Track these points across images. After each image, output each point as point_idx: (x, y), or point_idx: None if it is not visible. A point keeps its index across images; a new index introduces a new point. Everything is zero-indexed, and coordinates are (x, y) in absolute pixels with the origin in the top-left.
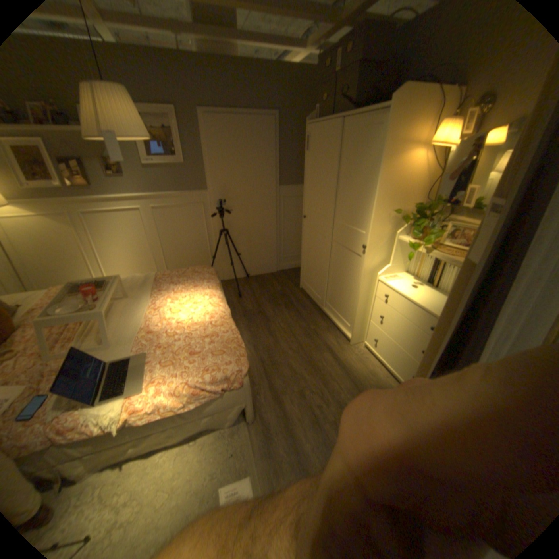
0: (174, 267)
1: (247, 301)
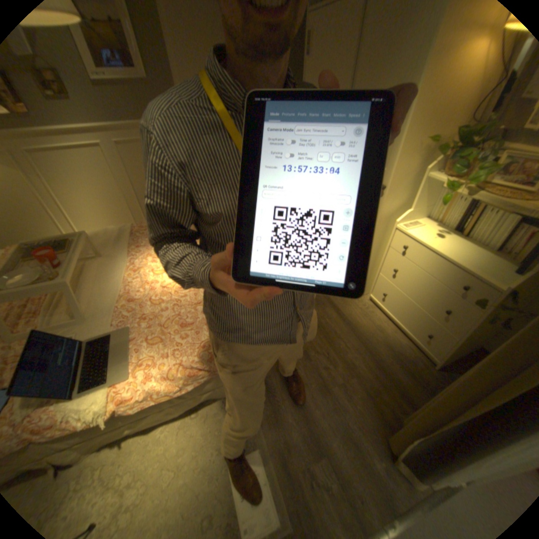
0: None
1: None
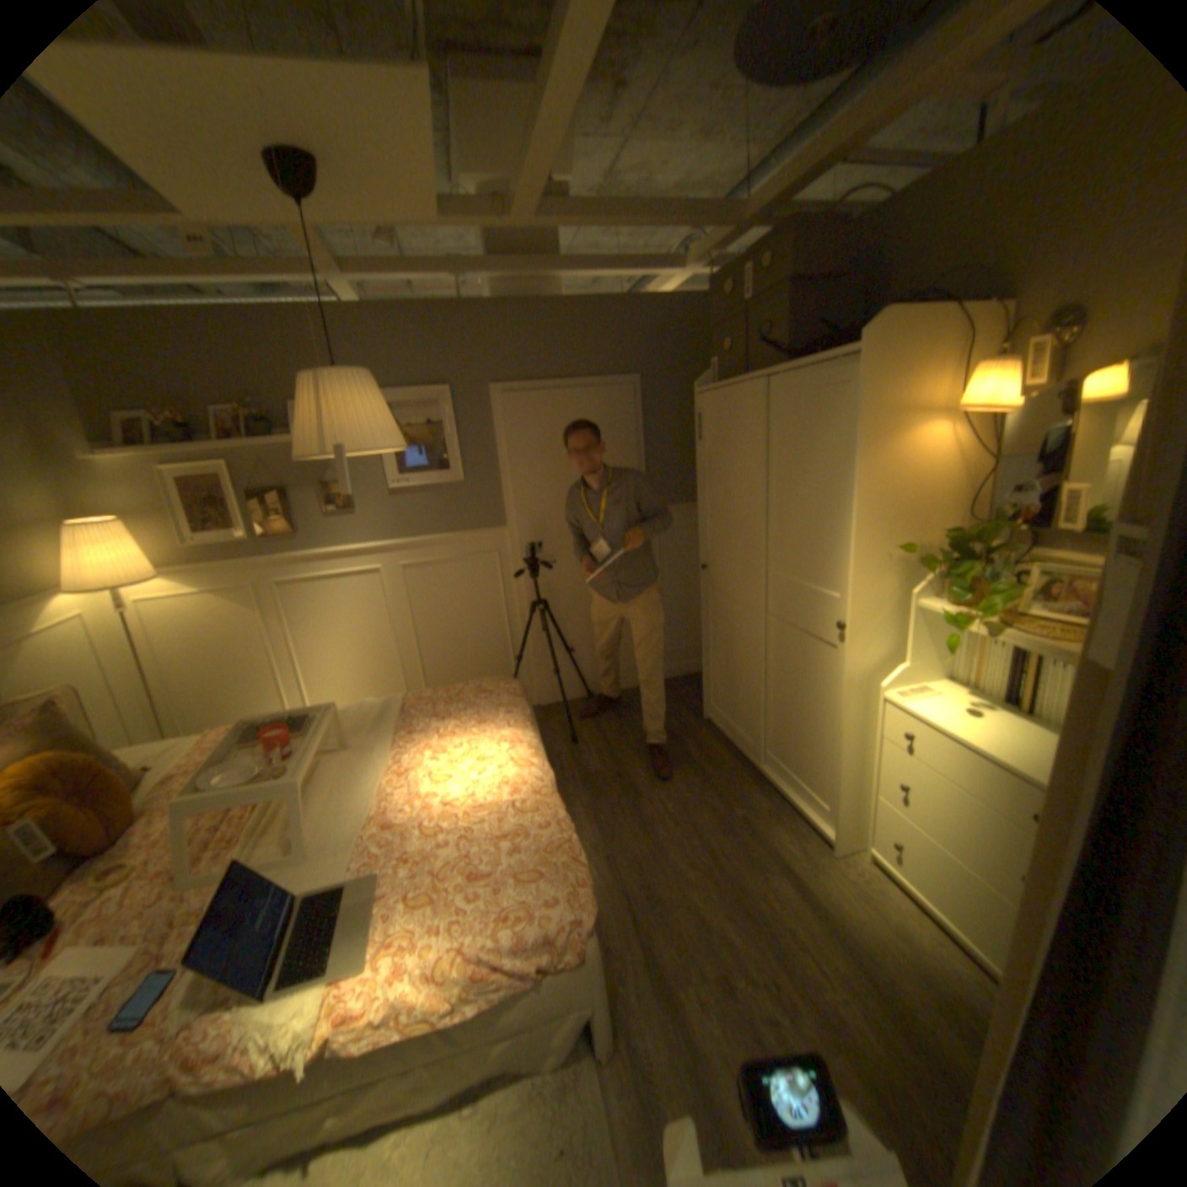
0: (439, 682)
1: (588, 752)
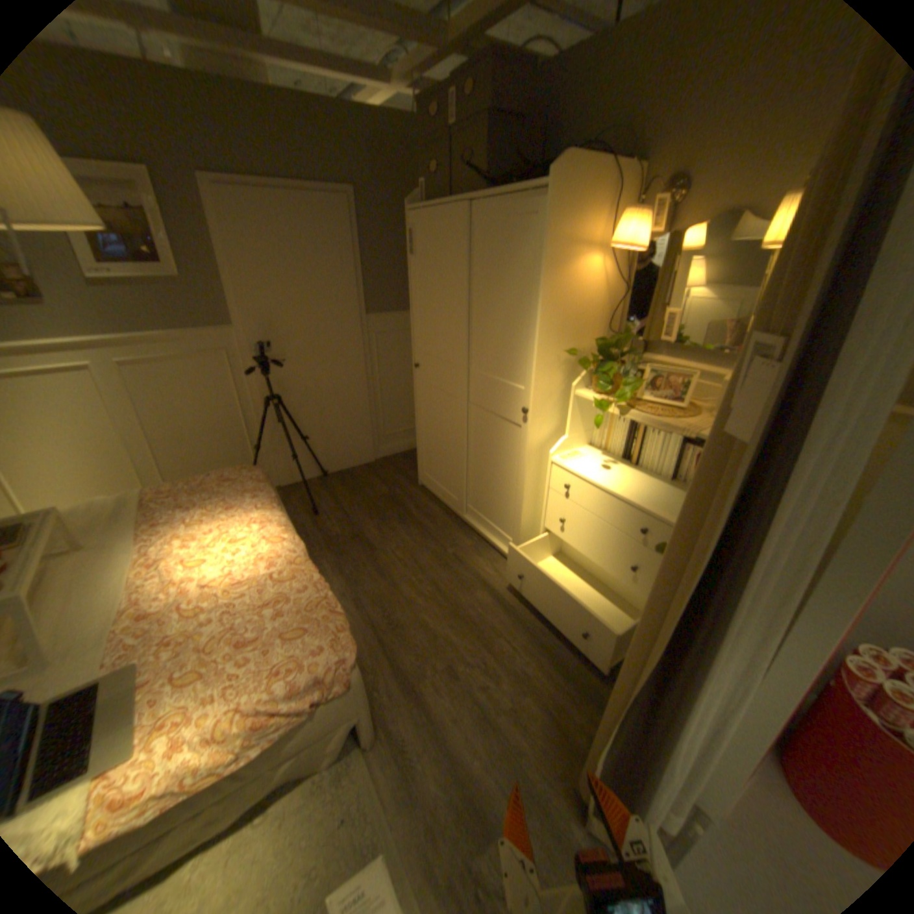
0: (177, 475)
1: (328, 521)
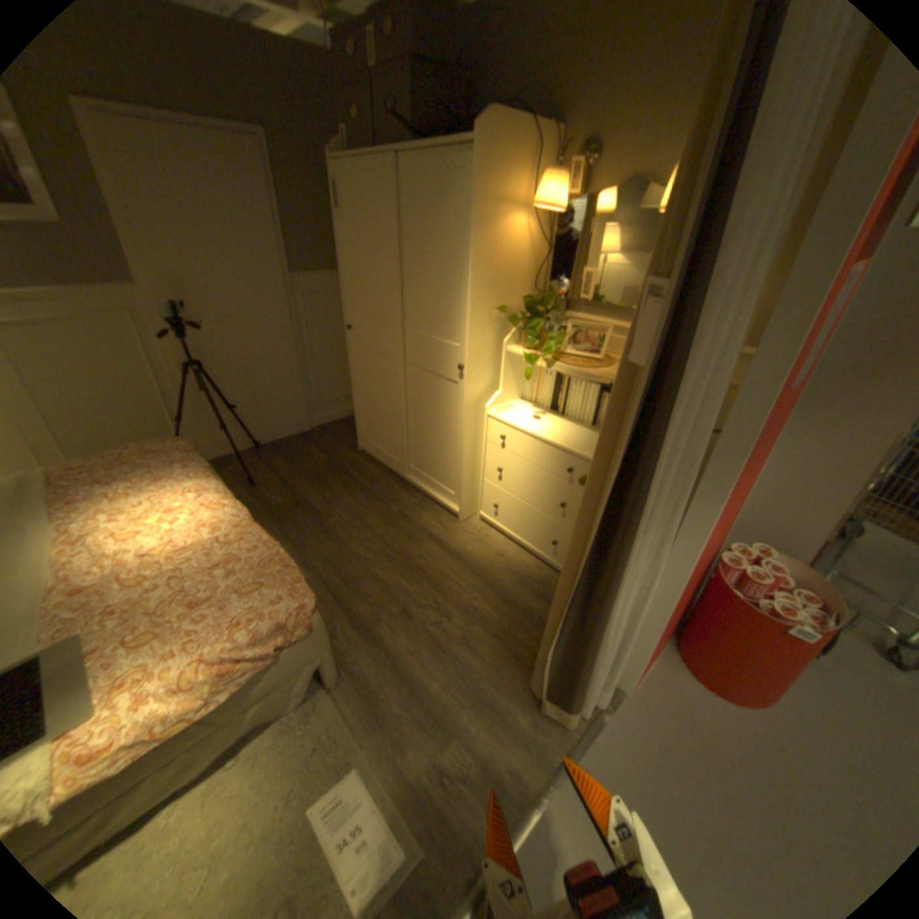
0: (86, 453)
1: (268, 491)
